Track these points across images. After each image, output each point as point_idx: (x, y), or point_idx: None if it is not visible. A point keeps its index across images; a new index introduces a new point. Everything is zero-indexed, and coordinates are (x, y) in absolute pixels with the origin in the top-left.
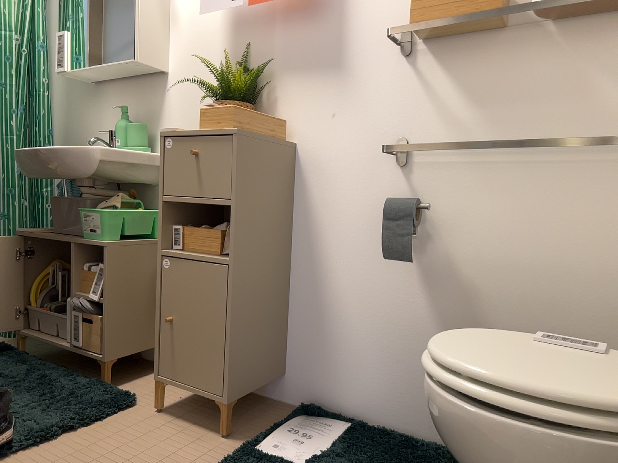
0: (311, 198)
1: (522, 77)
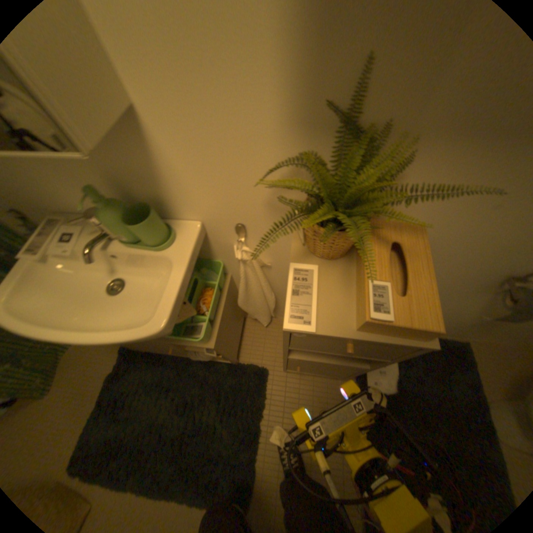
0: None
1: None
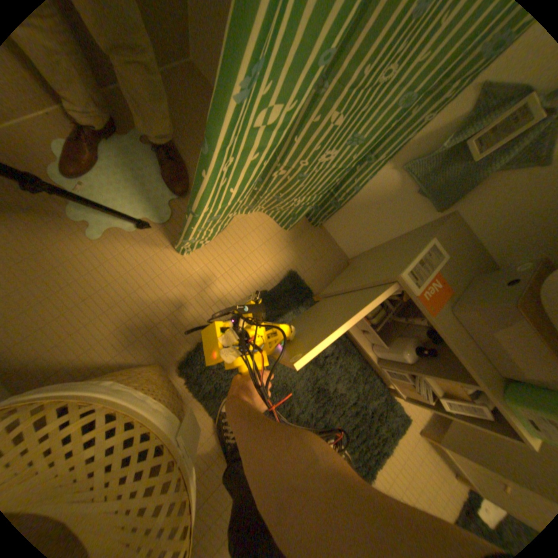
0: None
1: None
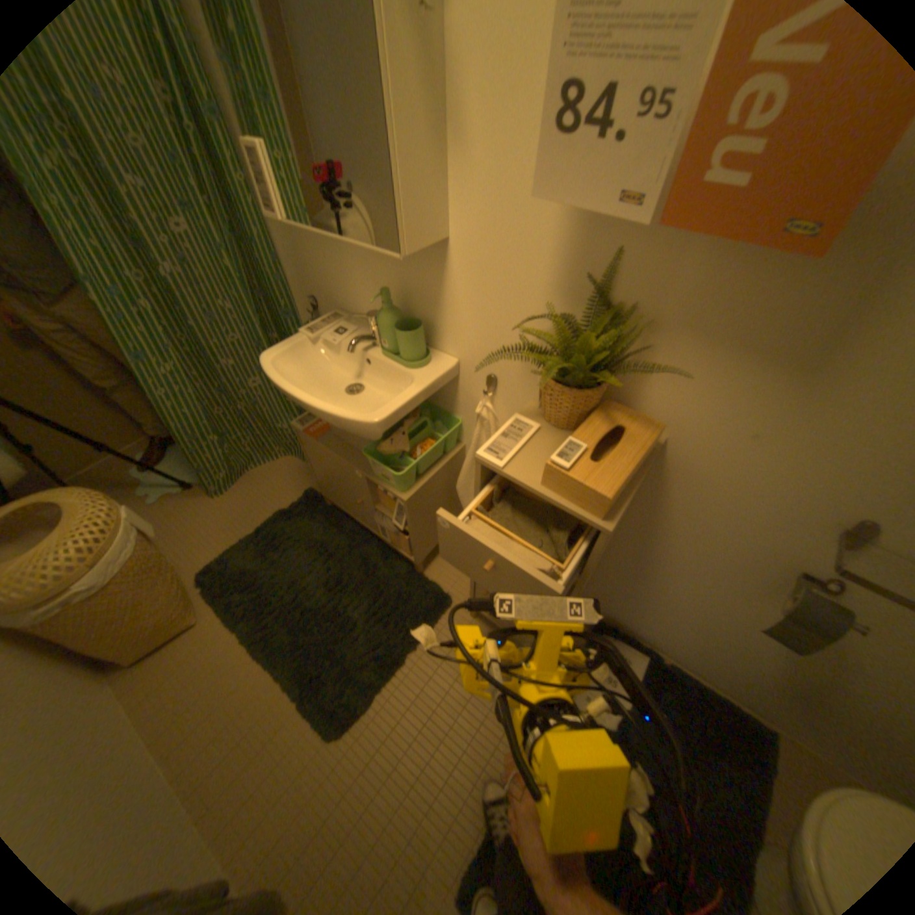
0: (668, 502)
1: None
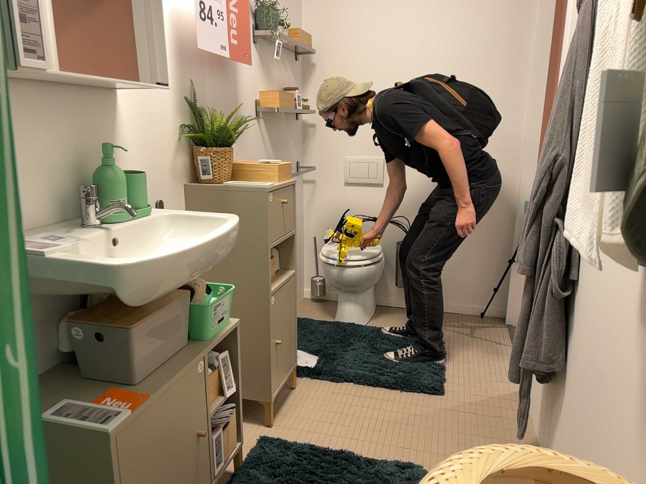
0: None
1: (281, 137)
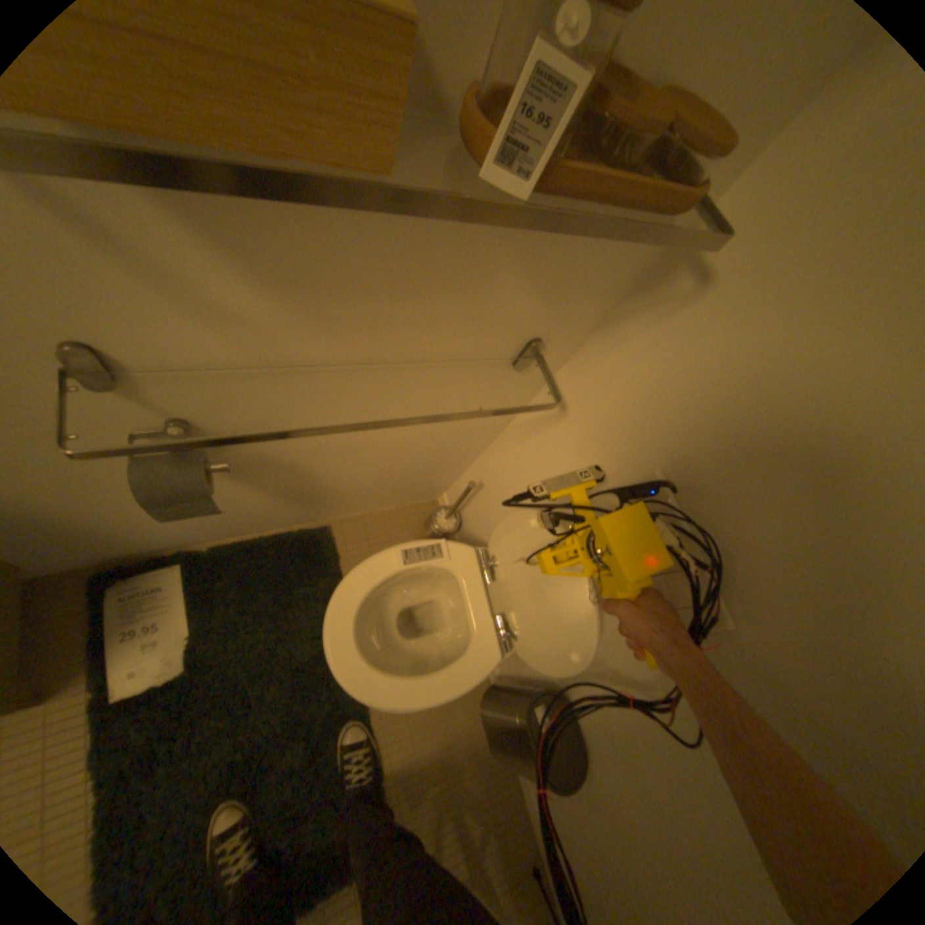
0: None
1: (399, 246)
